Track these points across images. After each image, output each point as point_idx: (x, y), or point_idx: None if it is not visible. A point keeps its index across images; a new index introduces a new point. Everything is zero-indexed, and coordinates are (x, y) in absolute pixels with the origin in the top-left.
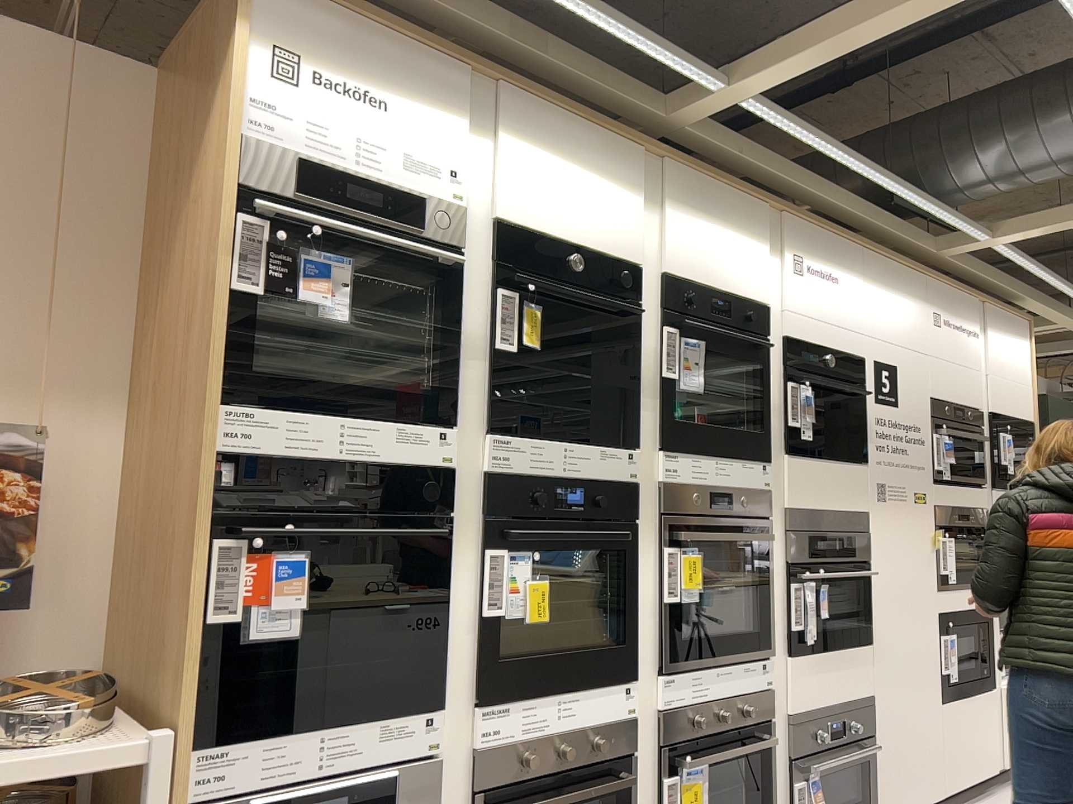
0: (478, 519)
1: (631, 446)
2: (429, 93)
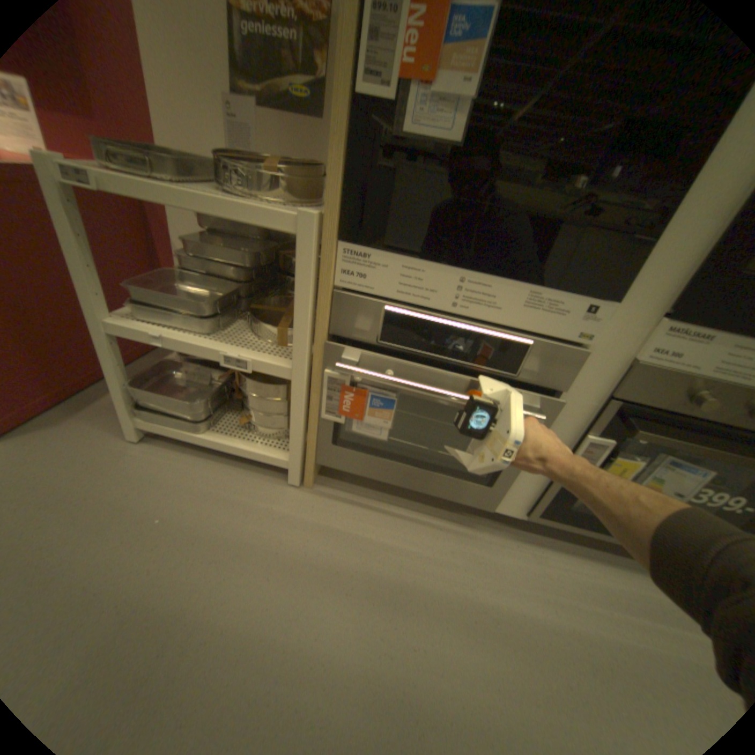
0: None
1: None
2: None
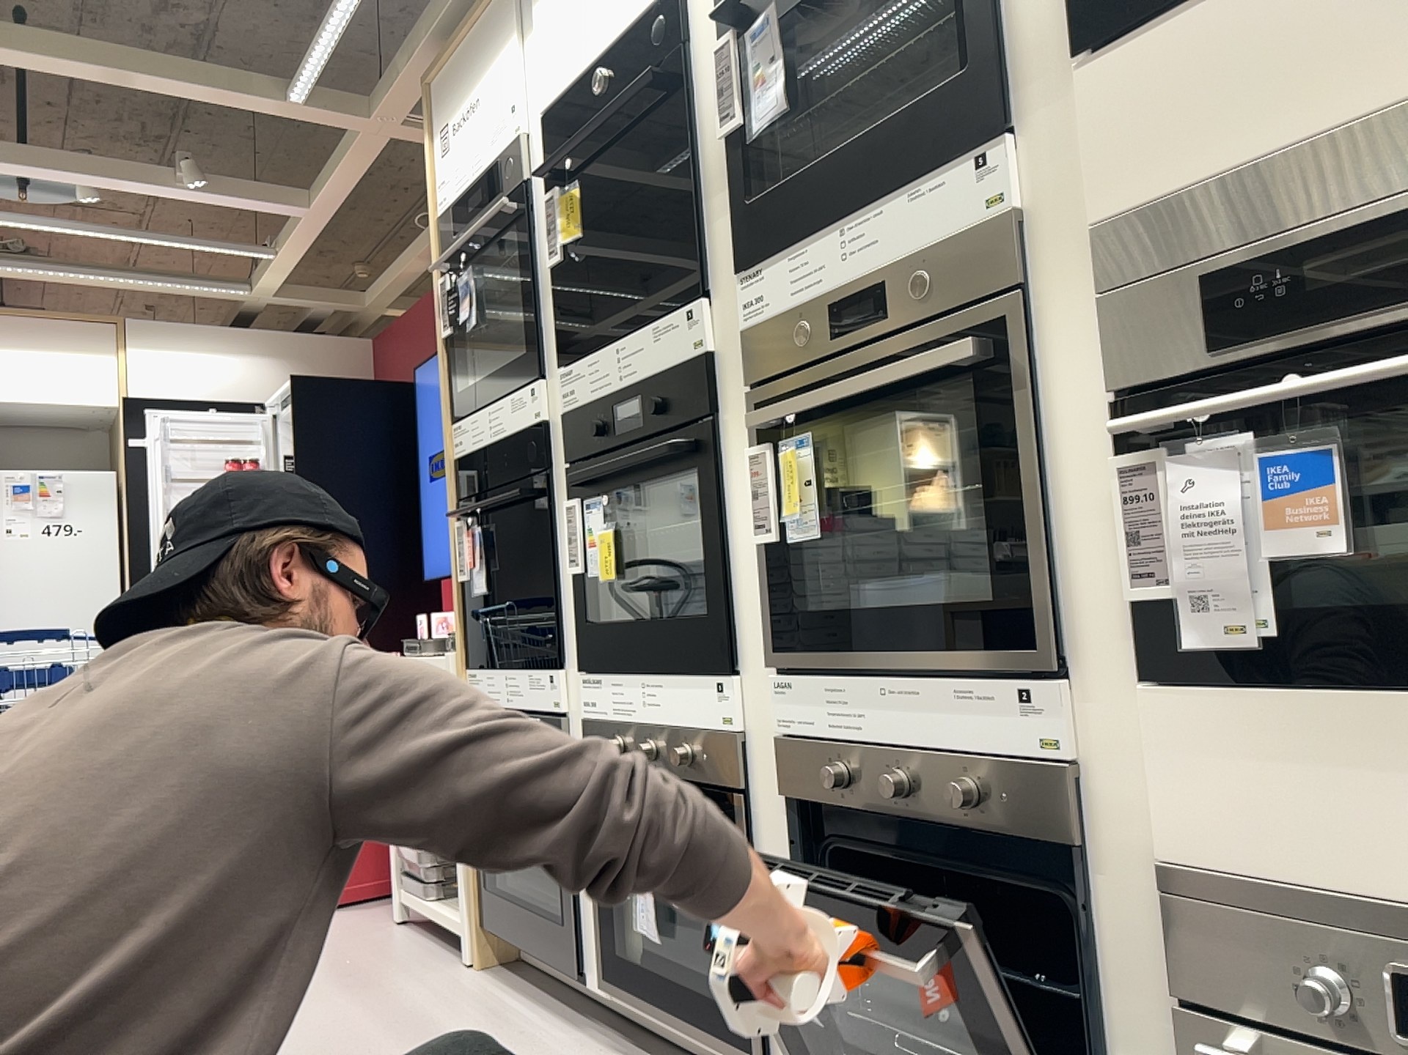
0: (566, 474)
1: (700, 292)
2: (488, 43)
